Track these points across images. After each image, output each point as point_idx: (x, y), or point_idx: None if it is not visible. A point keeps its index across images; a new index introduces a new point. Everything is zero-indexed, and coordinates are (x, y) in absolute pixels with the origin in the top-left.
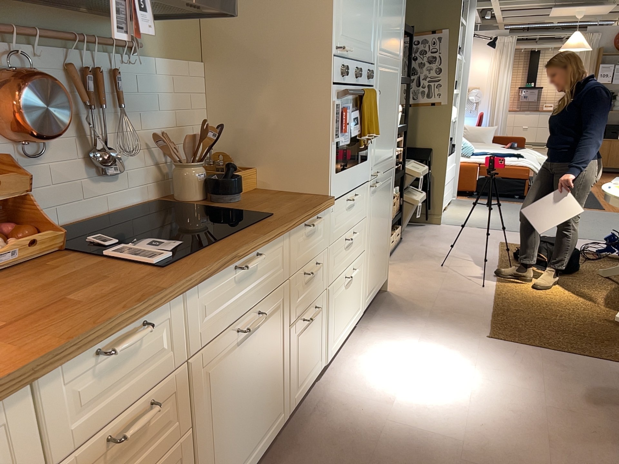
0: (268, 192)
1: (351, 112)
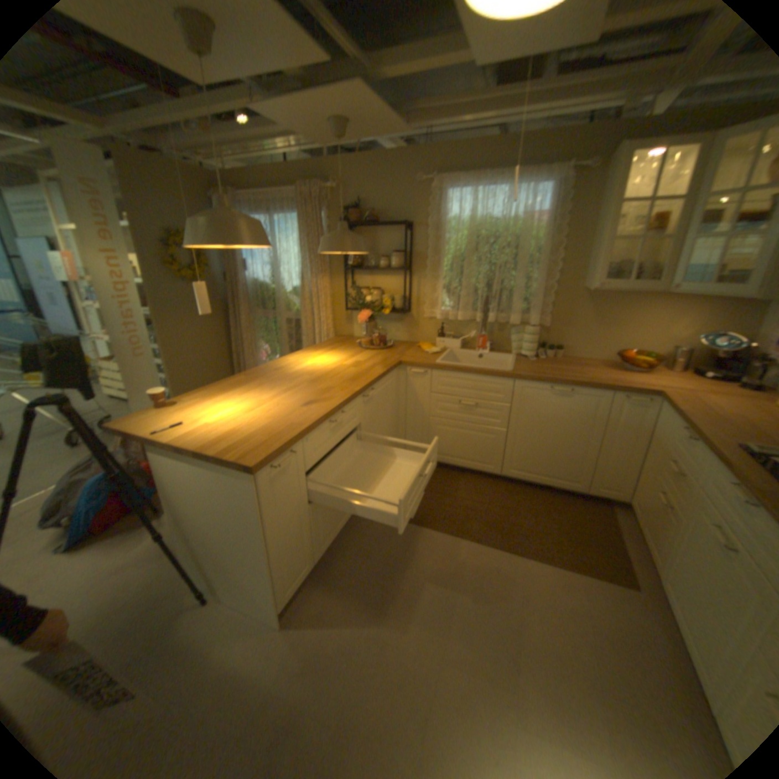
0: None
1: None
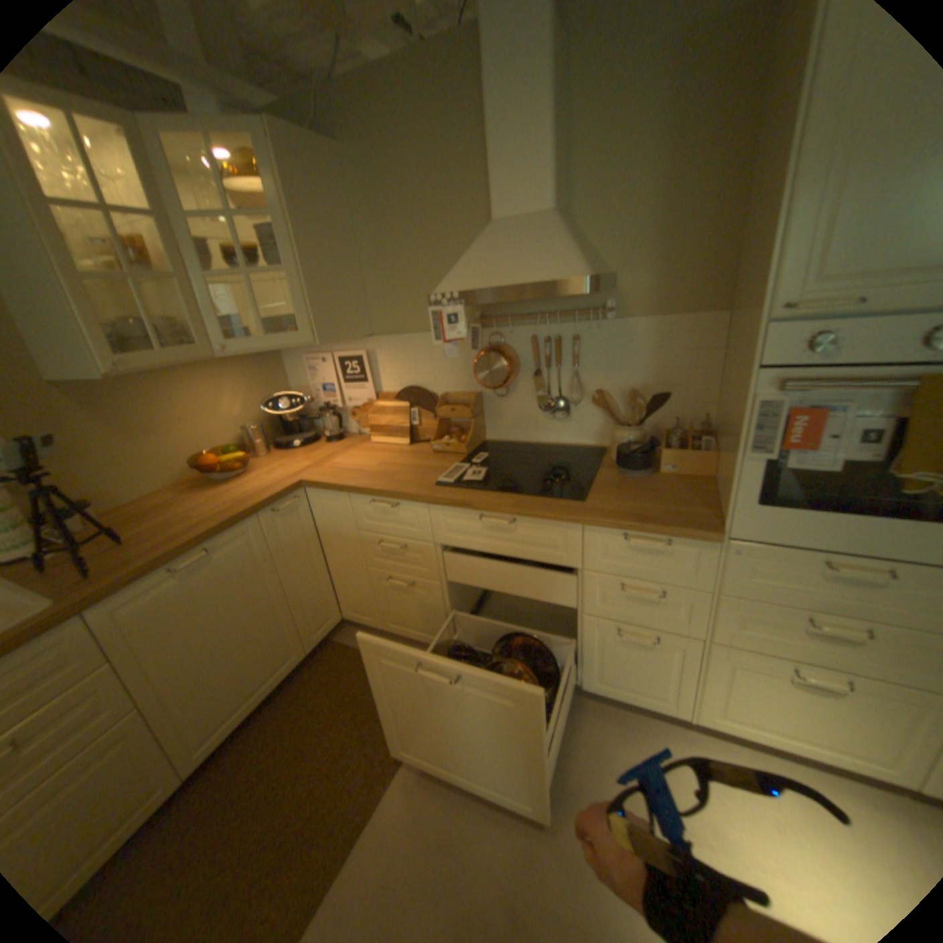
0: (701, 486)
1: (861, 416)
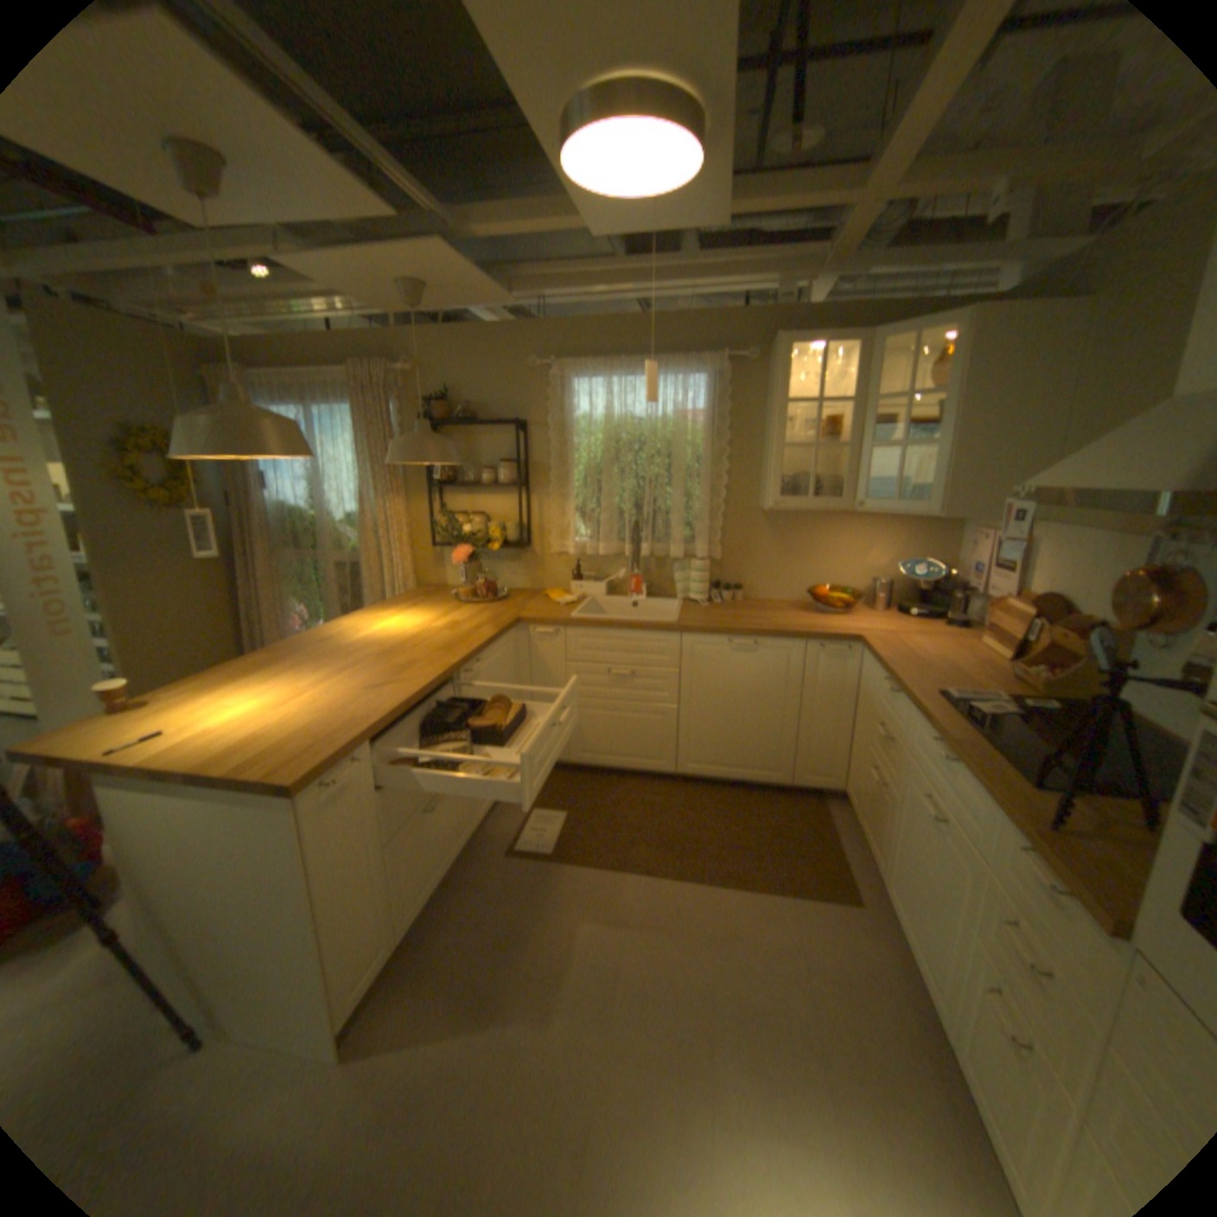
0: None
1: None
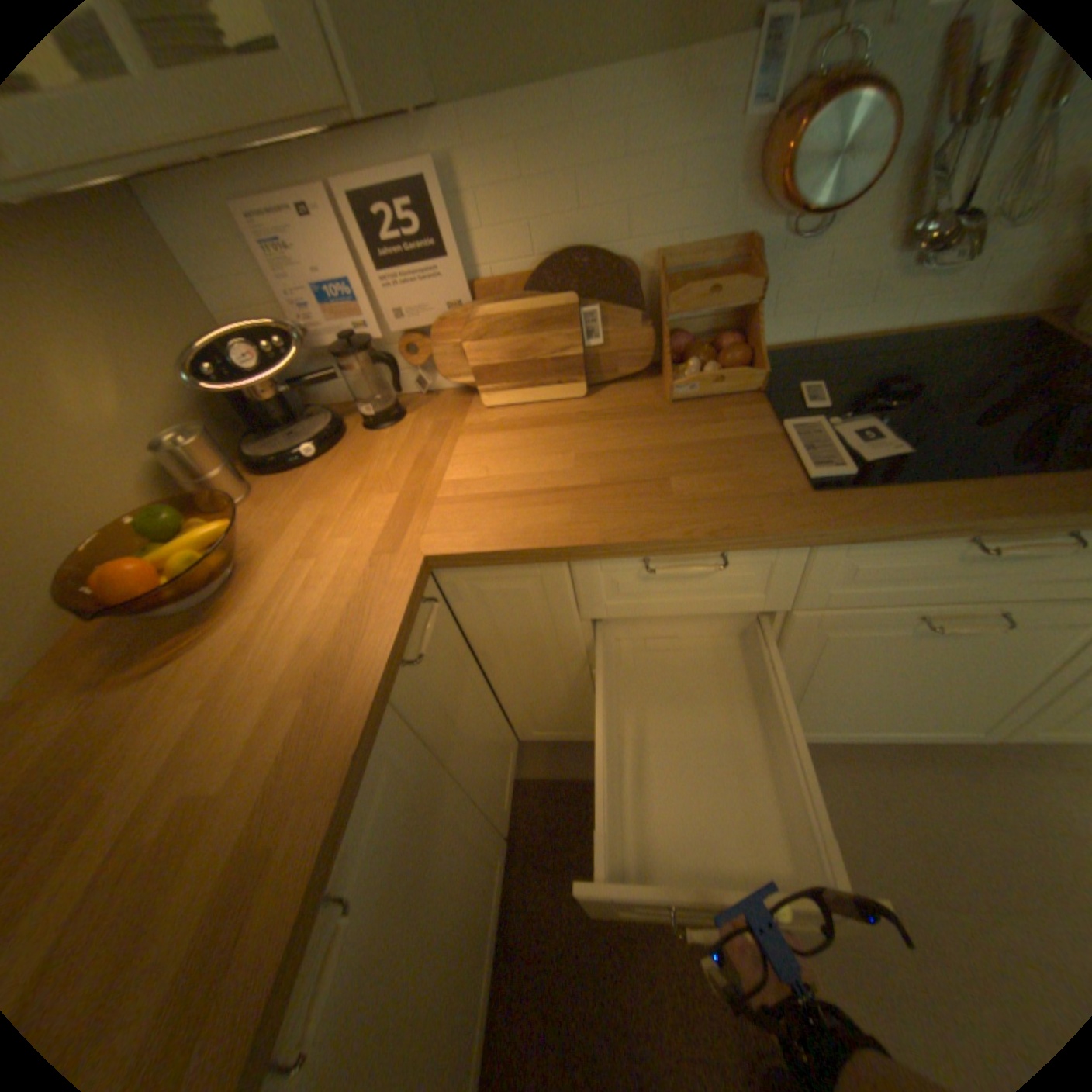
0: None
1: None
